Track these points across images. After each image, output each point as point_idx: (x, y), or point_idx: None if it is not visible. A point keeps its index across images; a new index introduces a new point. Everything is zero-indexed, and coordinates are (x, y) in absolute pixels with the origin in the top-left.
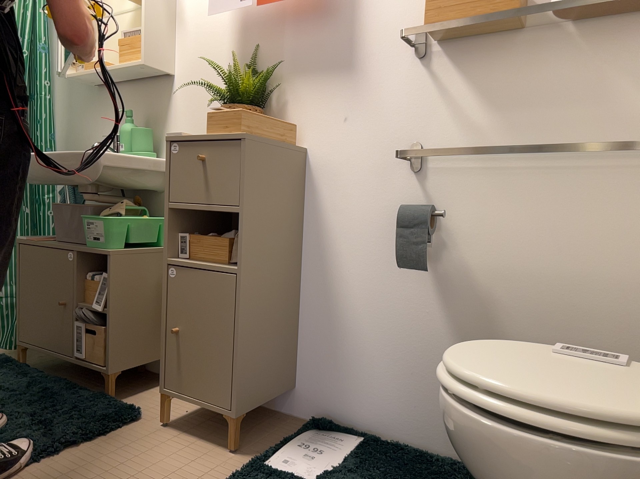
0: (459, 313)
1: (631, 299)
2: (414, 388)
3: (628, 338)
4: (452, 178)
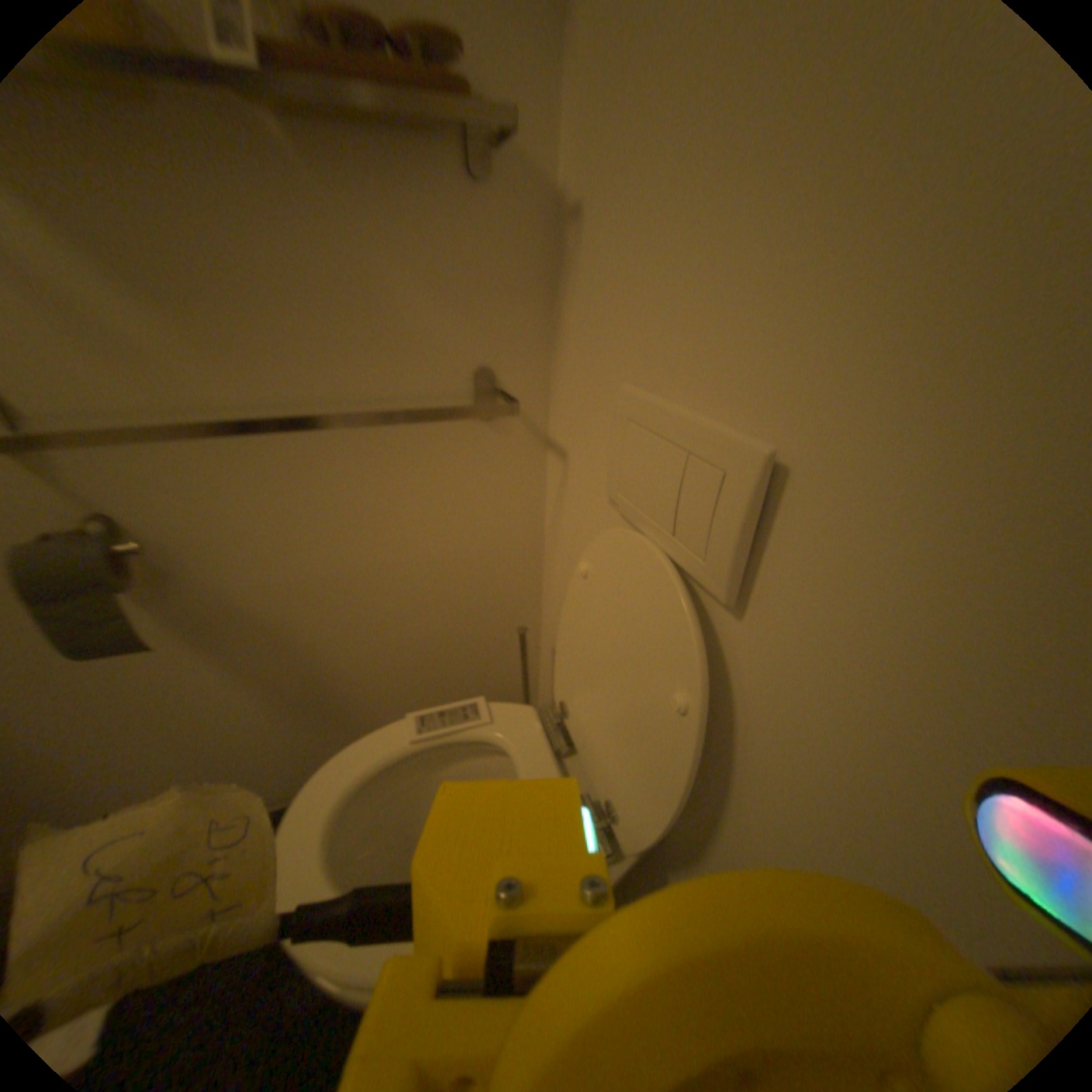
0: (253, 661)
1: (472, 575)
2: (220, 766)
3: (474, 614)
4: (139, 460)
